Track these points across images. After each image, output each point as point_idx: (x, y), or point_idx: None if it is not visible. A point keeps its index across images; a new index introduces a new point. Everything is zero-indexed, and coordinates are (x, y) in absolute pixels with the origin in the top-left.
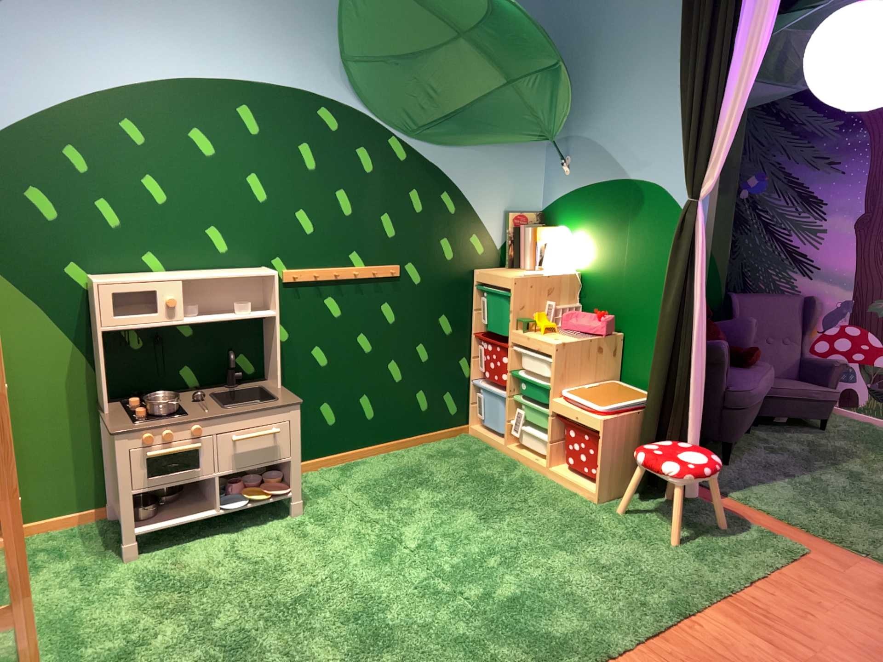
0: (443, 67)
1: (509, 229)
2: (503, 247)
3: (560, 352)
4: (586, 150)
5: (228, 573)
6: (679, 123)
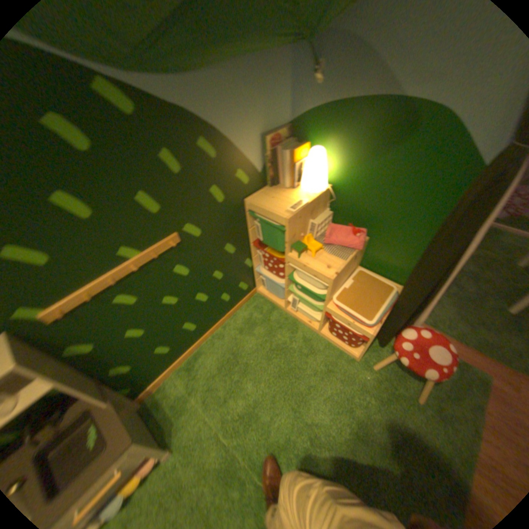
0: None
1: (268, 153)
2: (263, 170)
3: (334, 282)
4: (348, 51)
5: None
6: None
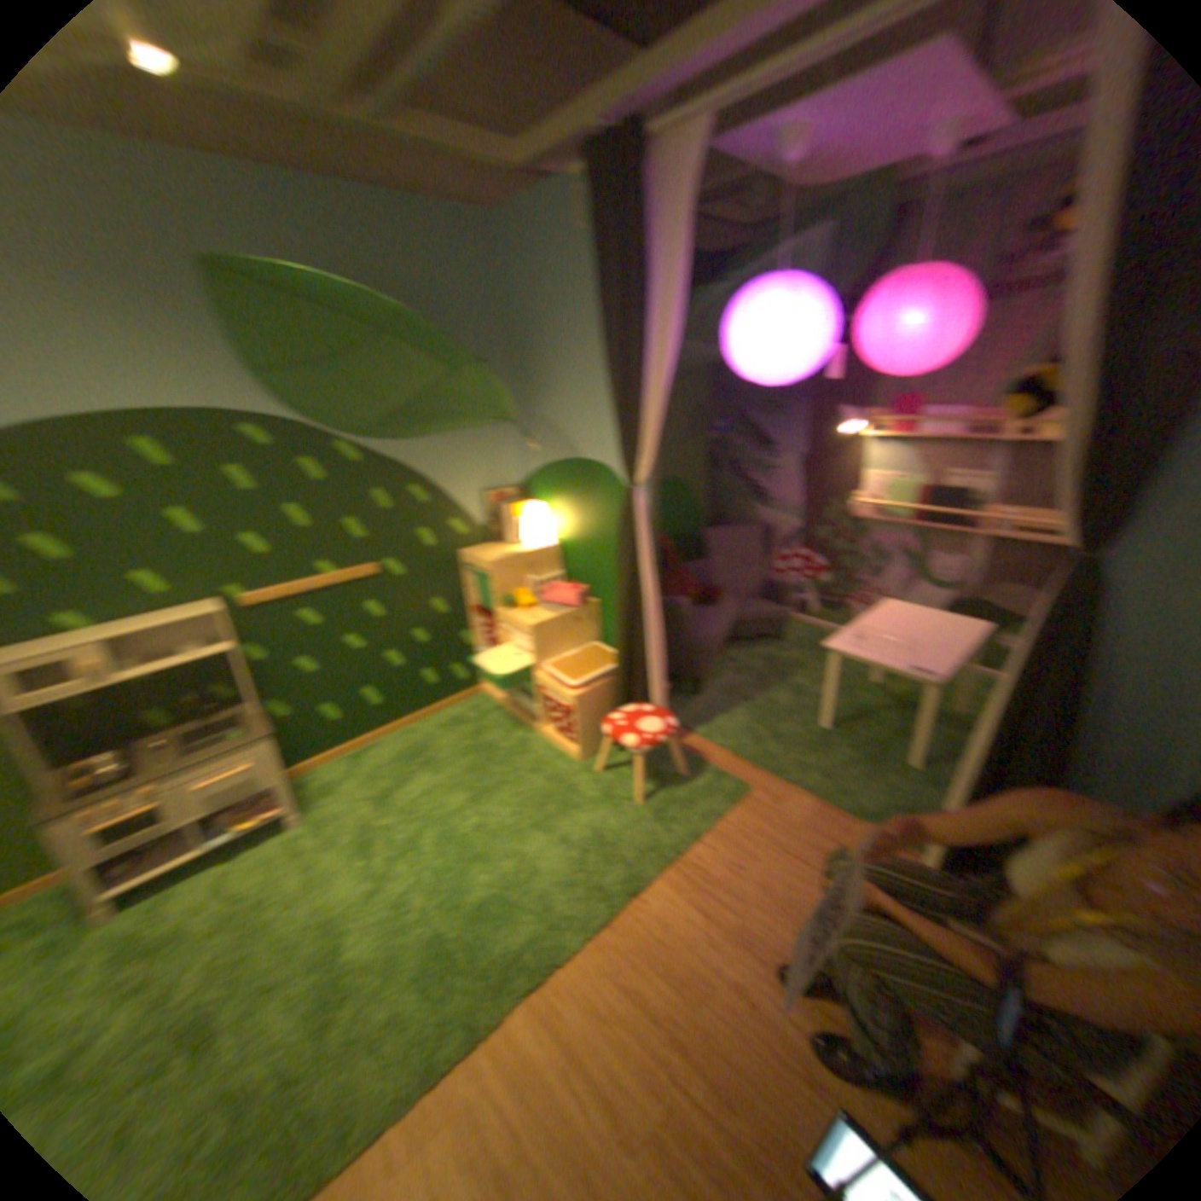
0: (370, 364)
1: (486, 509)
2: (483, 526)
3: (532, 634)
4: (544, 429)
5: (203, 924)
6: (614, 407)
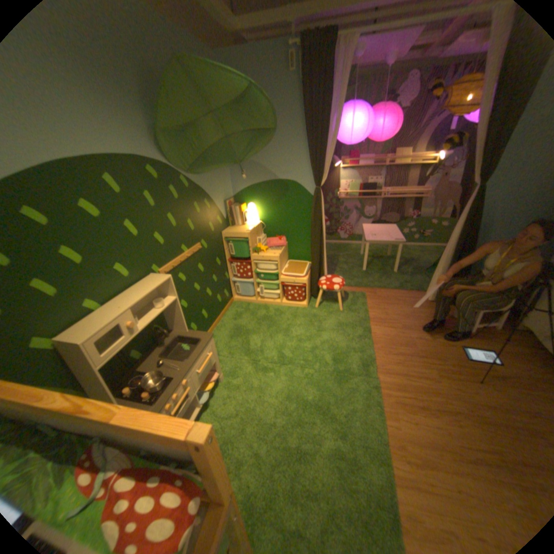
0: (198, 131)
1: (227, 209)
2: (226, 219)
3: (279, 259)
4: (253, 167)
5: (231, 429)
6: (301, 154)
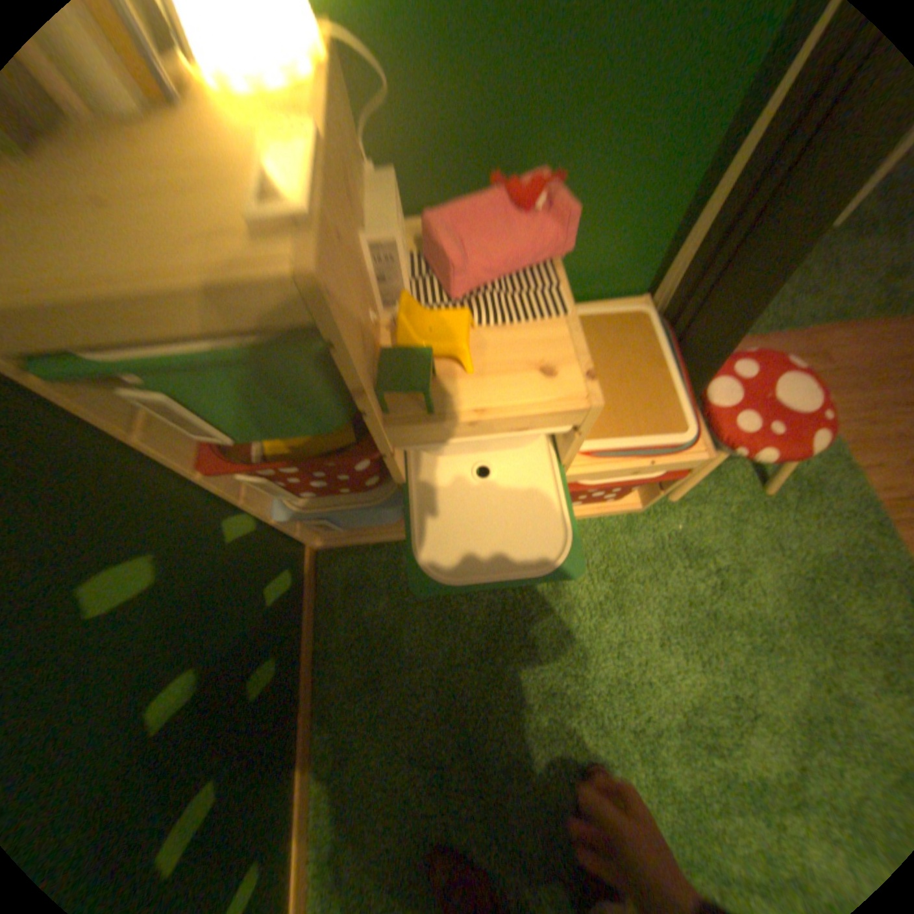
0: None
1: None
2: None
3: (594, 402)
4: None
5: None
6: None
